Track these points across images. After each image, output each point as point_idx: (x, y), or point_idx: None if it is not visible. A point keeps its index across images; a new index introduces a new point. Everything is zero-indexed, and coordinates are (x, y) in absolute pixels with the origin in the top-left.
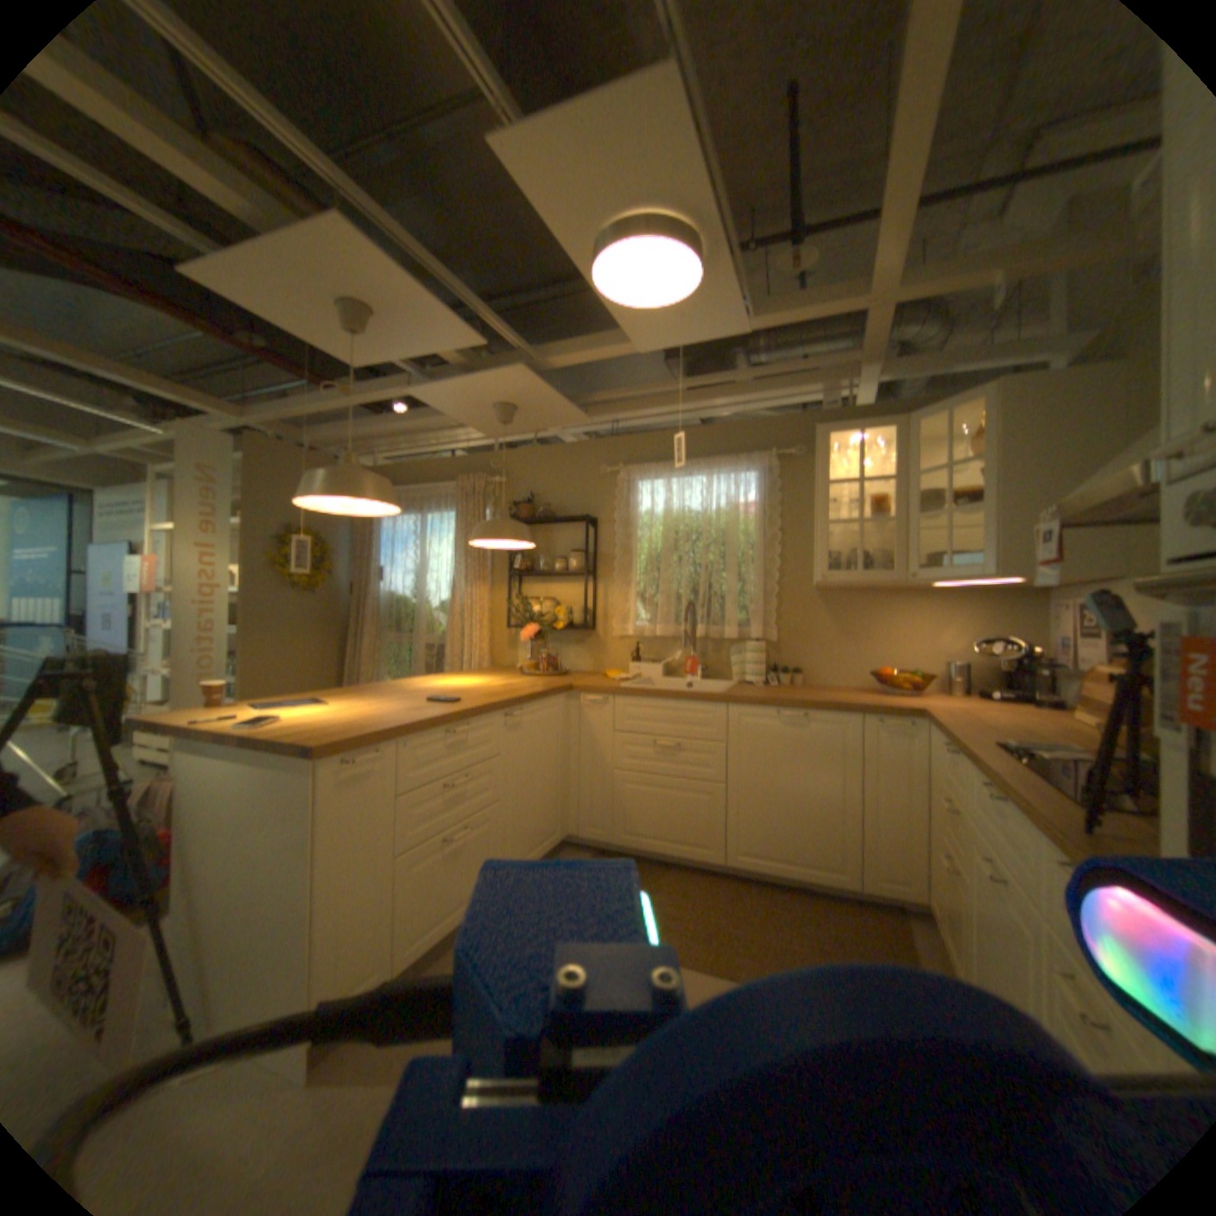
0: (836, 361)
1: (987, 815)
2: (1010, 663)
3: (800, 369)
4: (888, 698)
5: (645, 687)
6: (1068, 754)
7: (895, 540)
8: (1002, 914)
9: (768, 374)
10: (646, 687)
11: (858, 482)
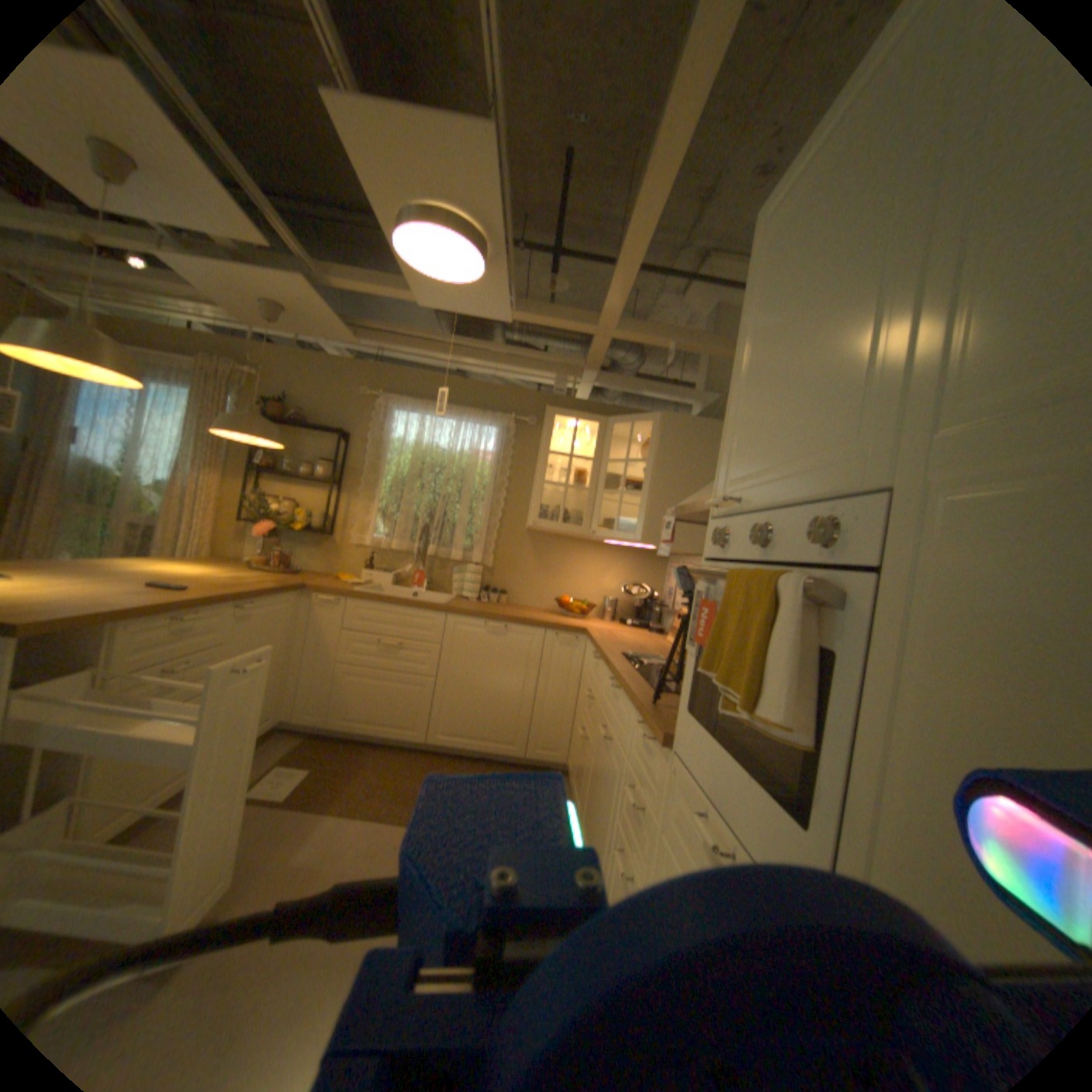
0: (567, 363)
1: (608, 699)
2: (639, 602)
3: (541, 361)
4: (562, 619)
5: (374, 594)
6: (656, 662)
7: (585, 506)
8: (605, 760)
9: (517, 356)
10: (376, 594)
11: (567, 457)
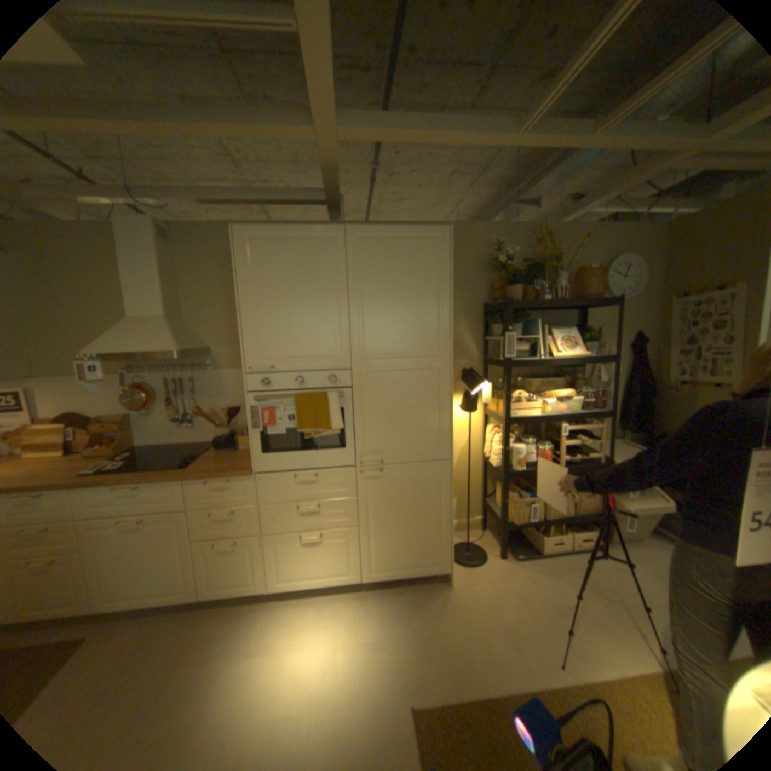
0: None
1: (107, 506)
2: None
3: None
4: None
5: None
6: (108, 465)
7: None
8: (138, 536)
9: None
10: None
11: None
